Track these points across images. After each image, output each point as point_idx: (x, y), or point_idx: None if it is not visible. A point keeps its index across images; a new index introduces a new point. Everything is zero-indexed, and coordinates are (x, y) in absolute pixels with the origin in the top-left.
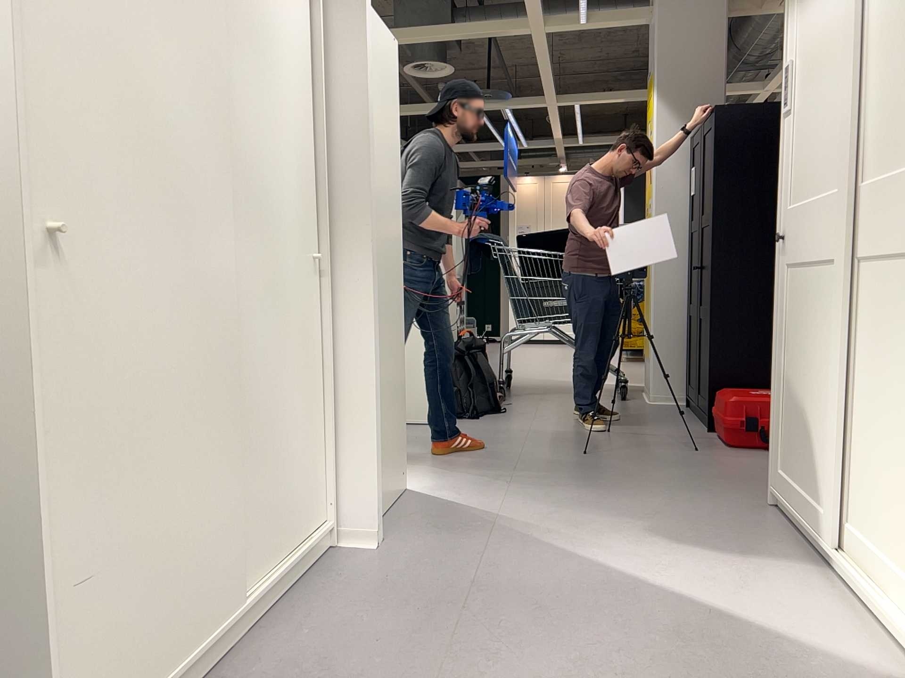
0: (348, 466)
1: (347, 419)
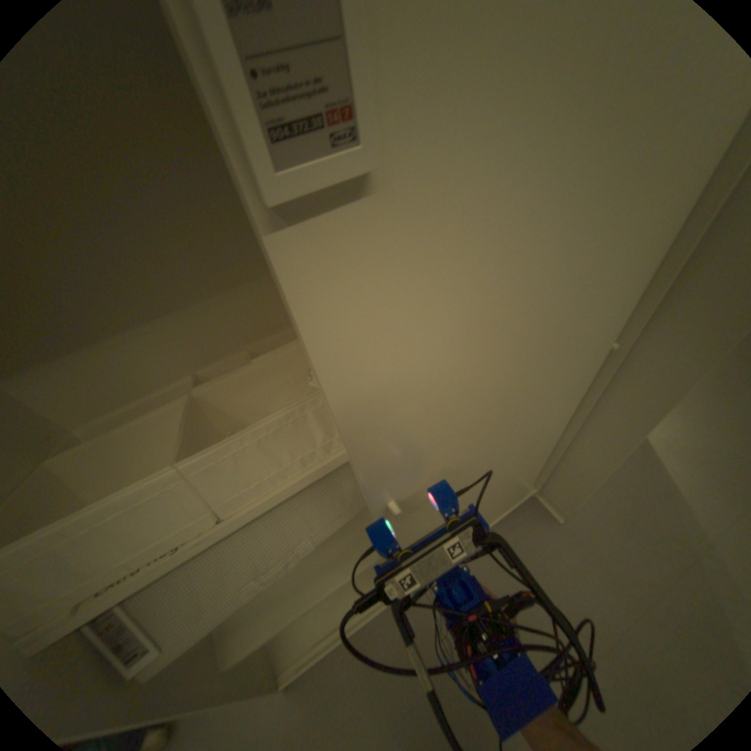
0: (564, 480)
1: (578, 461)
